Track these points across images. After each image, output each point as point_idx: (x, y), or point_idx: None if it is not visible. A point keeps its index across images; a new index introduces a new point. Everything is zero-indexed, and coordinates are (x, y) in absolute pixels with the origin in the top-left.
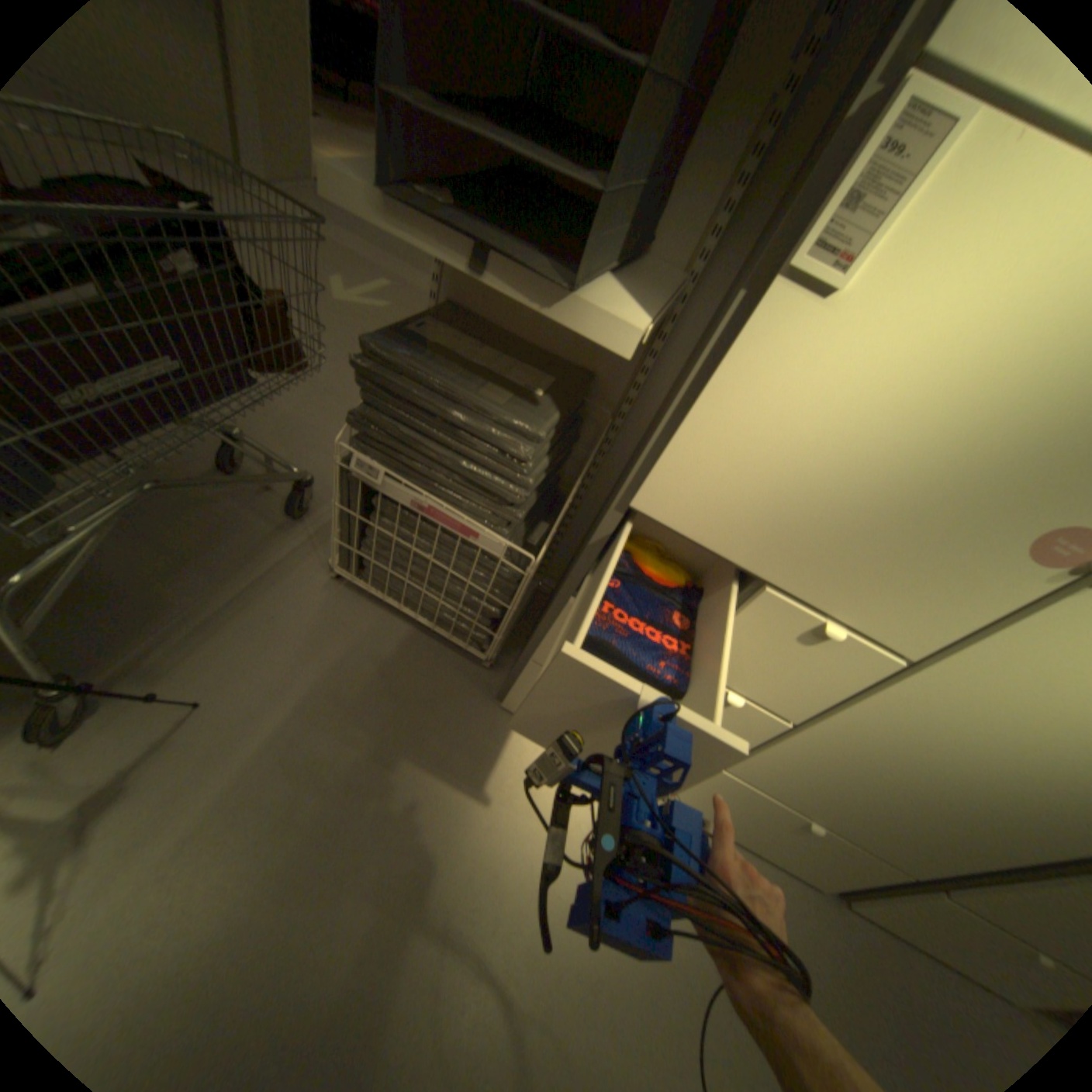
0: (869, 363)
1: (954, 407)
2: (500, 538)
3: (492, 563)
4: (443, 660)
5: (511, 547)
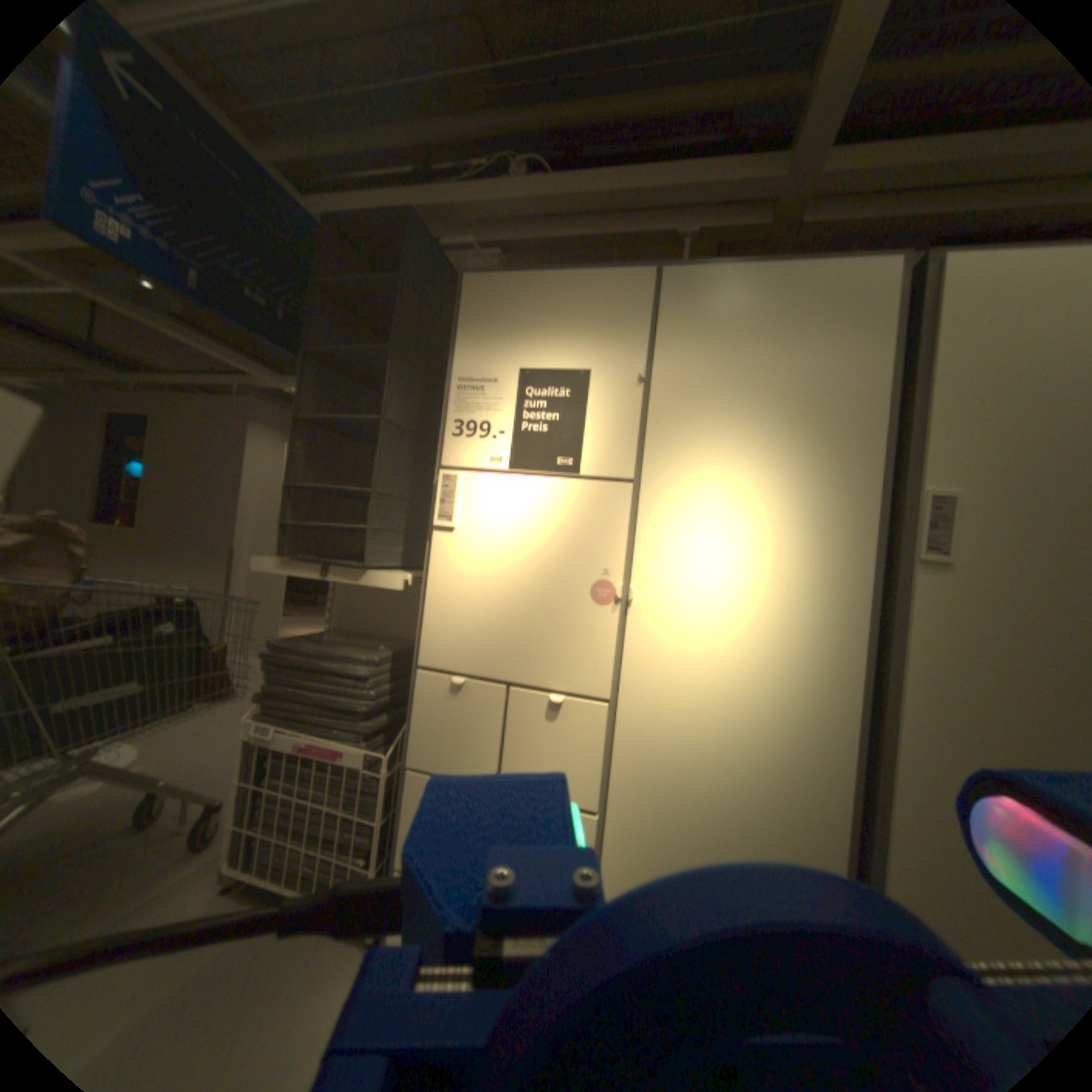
0: (480, 551)
1: (518, 555)
2: (359, 755)
3: (357, 786)
4: (323, 953)
5: (368, 759)
